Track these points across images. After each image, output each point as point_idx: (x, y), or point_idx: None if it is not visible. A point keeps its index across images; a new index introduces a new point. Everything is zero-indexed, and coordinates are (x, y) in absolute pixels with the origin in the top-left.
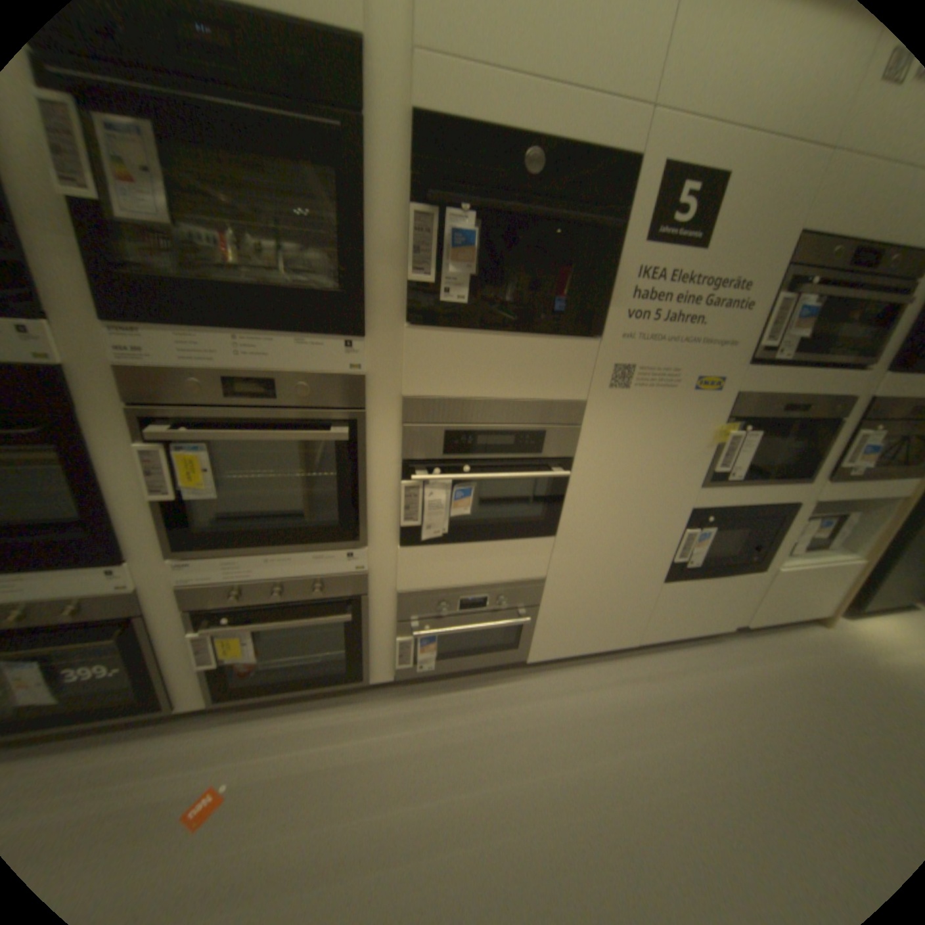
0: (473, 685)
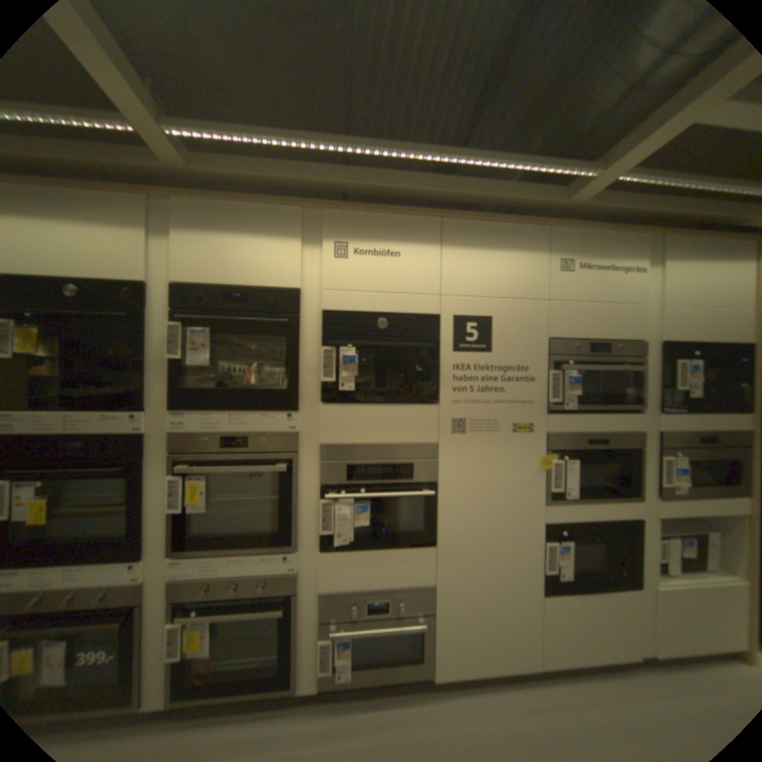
0: (388, 706)
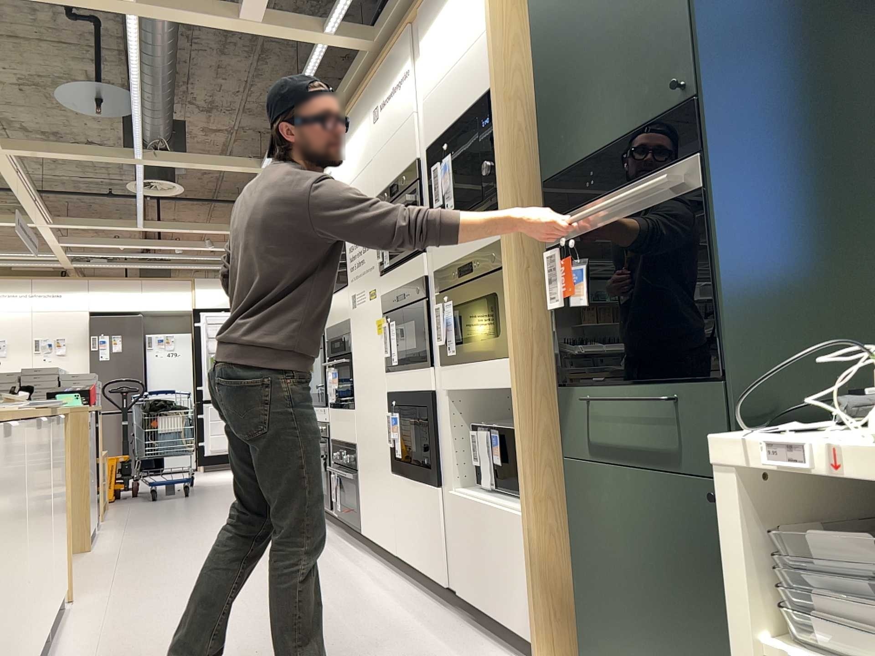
0: (352, 543)
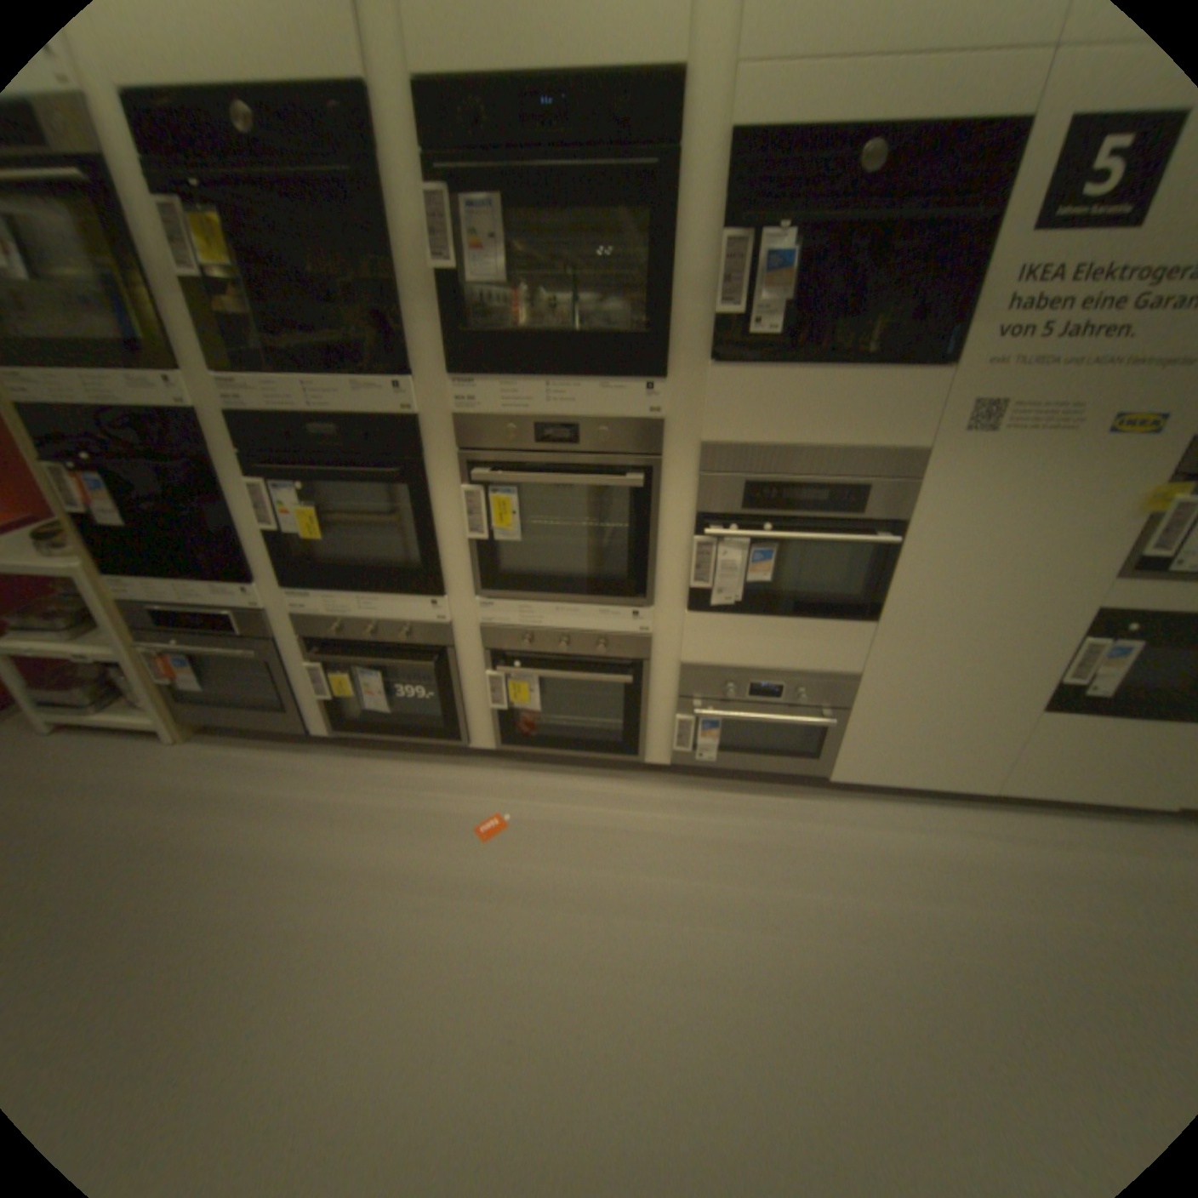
0: (760, 792)
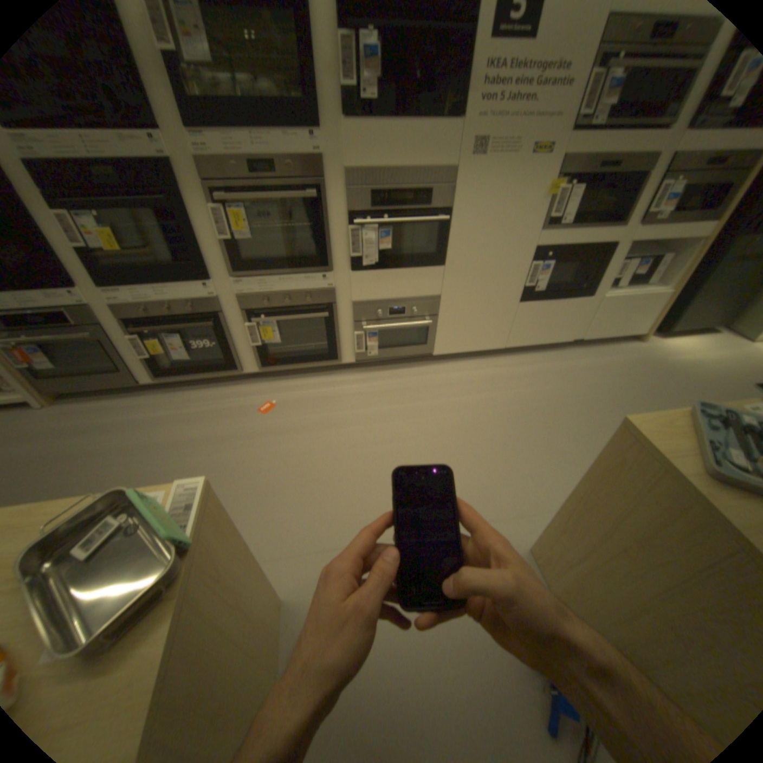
0: (401, 368)
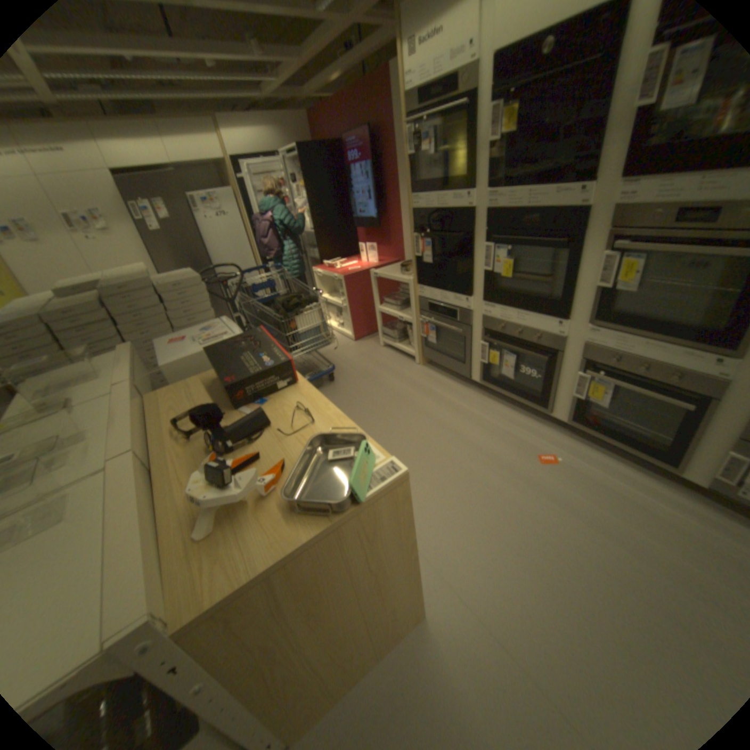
0: None
